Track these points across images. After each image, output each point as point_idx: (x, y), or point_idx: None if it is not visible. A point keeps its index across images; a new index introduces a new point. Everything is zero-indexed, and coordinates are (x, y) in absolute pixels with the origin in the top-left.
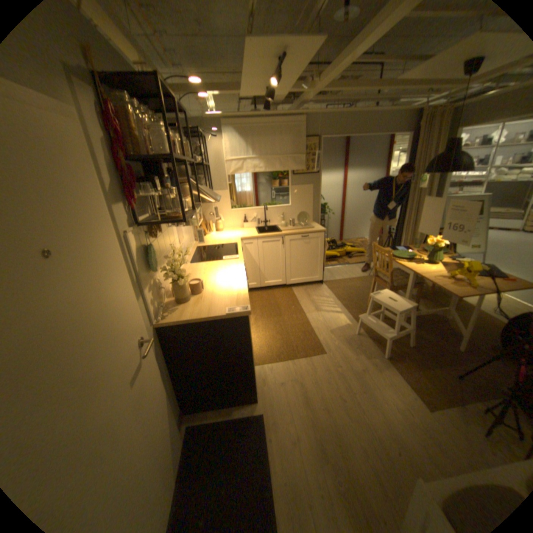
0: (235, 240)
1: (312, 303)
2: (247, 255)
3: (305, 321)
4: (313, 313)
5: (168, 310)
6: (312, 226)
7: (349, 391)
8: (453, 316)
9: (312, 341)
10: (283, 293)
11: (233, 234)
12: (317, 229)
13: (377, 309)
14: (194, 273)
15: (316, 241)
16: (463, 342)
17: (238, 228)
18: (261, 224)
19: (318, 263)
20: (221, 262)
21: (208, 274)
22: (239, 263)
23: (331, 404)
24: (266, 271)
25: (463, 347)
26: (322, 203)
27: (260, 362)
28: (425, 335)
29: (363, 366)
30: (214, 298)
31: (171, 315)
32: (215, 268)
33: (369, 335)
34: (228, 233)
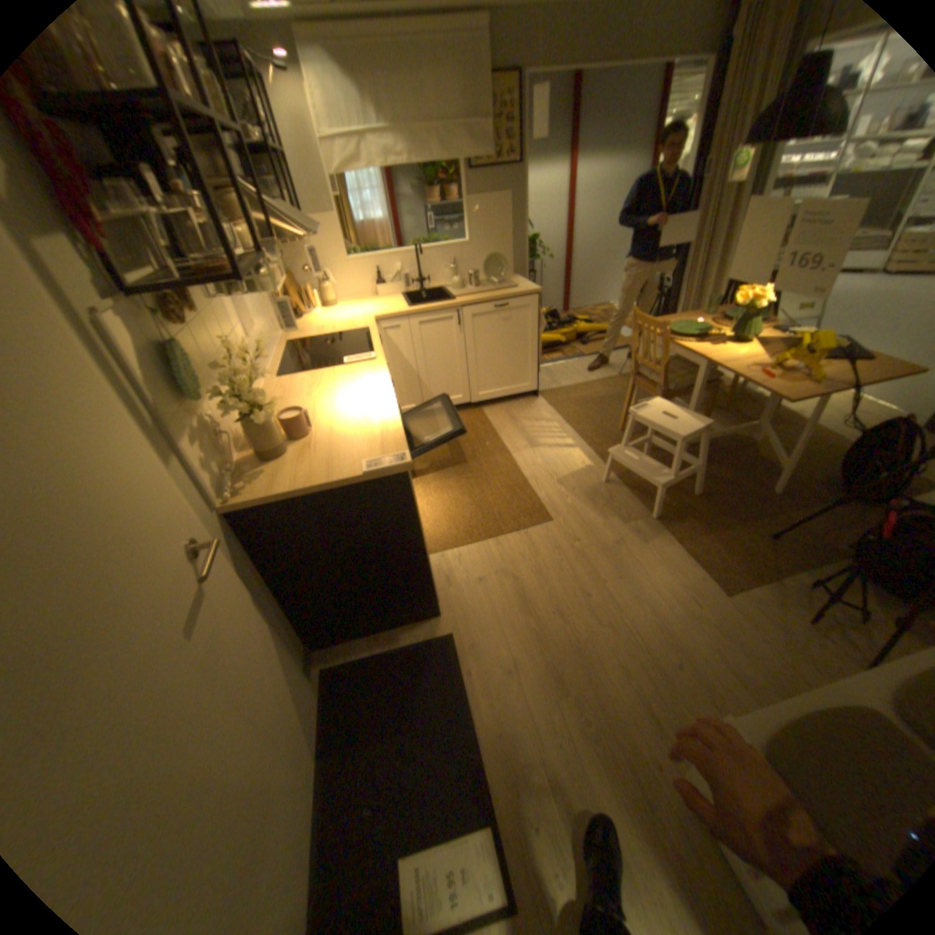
0: (364, 322)
1: (521, 434)
2: (392, 352)
3: (512, 468)
4: (525, 452)
5: (245, 476)
6: (514, 285)
7: (595, 578)
8: (764, 435)
9: (526, 502)
10: (466, 420)
11: (359, 310)
12: (523, 291)
13: (637, 435)
14: (288, 397)
15: (523, 315)
16: (779, 478)
17: (367, 298)
18: (413, 286)
19: (529, 359)
20: (342, 370)
21: (318, 397)
22: (378, 368)
23: (566, 602)
24: (432, 382)
25: (780, 486)
26: (528, 237)
27: (437, 548)
28: (717, 473)
29: (617, 535)
30: (336, 444)
31: (252, 486)
32: (331, 382)
33: (624, 482)
34: (348, 309)
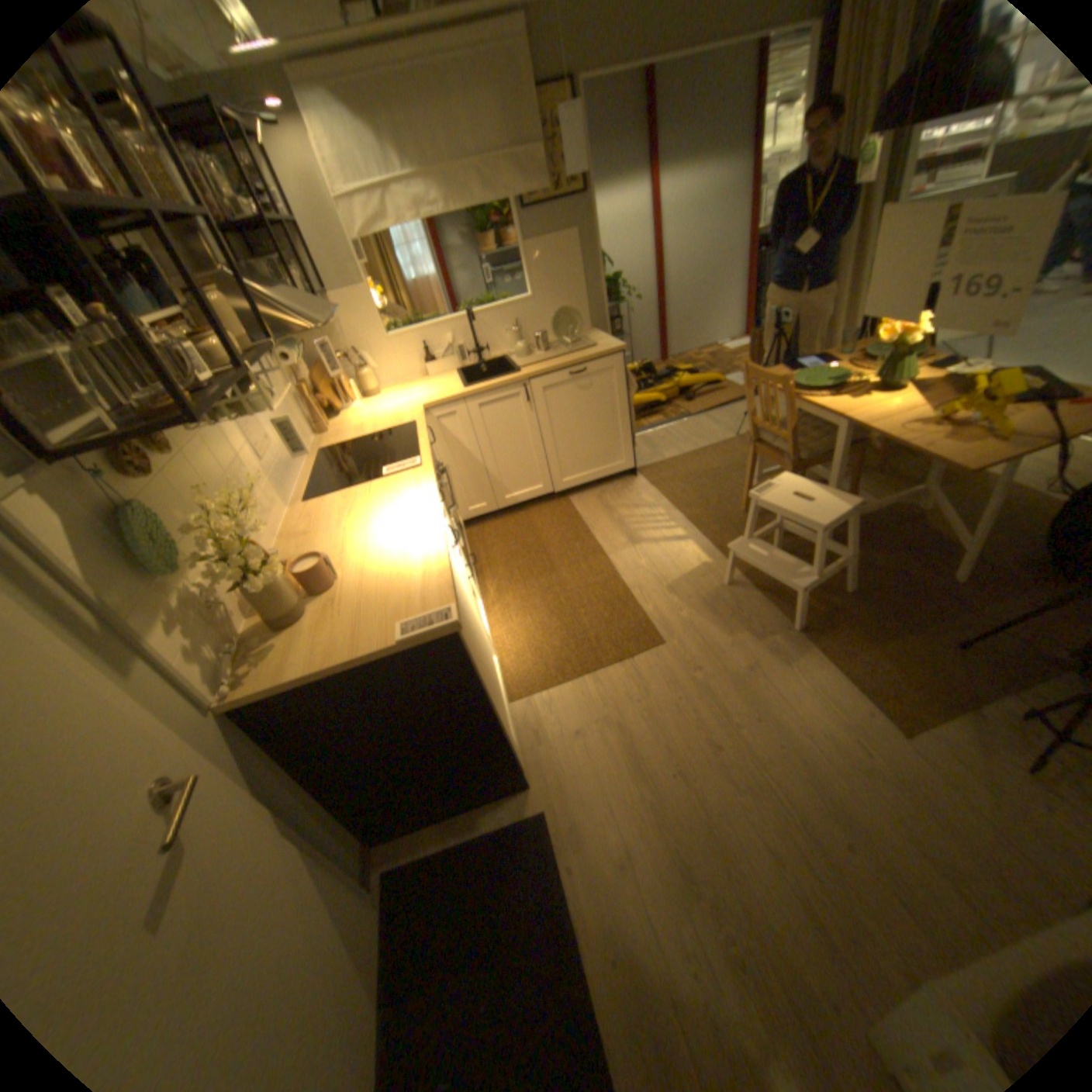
0: (410, 413)
1: (618, 527)
2: (450, 444)
3: (609, 574)
4: (624, 551)
5: (250, 656)
6: (593, 342)
7: (726, 722)
8: (933, 499)
9: (629, 619)
10: (550, 514)
11: (404, 398)
12: (604, 348)
13: (765, 515)
14: (313, 531)
15: (608, 377)
16: (961, 559)
17: (415, 380)
18: (469, 359)
19: (620, 429)
20: (379, 484)
21: (348, 527)
22: (423, 478)
23: (690, 759)
24: (503, 473)
25: (963, 570)
26: (608, 276)
27: (521, 692)
28: (876, 559)
29: (750, 657)
30: (365, 598)
31: (257, 671)
32: (365, 504)
33: (754, 582)
34: (392, 397)
